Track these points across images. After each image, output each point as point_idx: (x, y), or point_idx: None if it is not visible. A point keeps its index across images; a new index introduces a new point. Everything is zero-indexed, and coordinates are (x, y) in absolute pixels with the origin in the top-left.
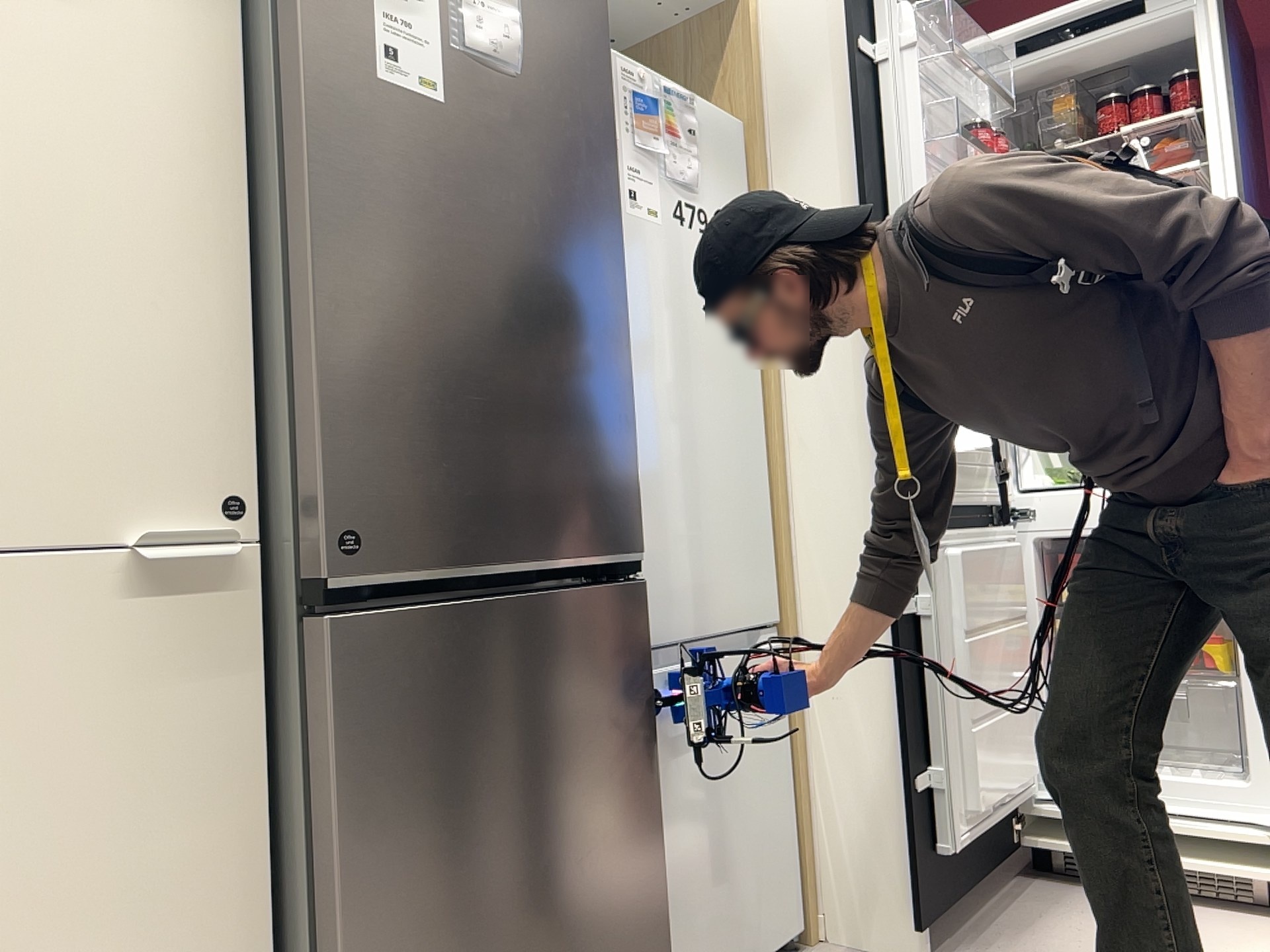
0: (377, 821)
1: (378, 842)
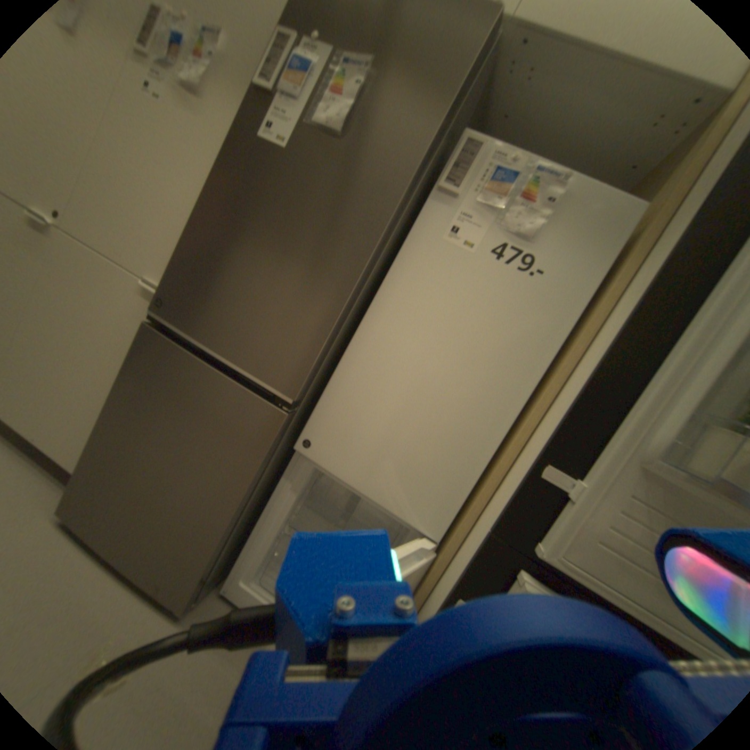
0: (125, 394)
1: (122, 400)
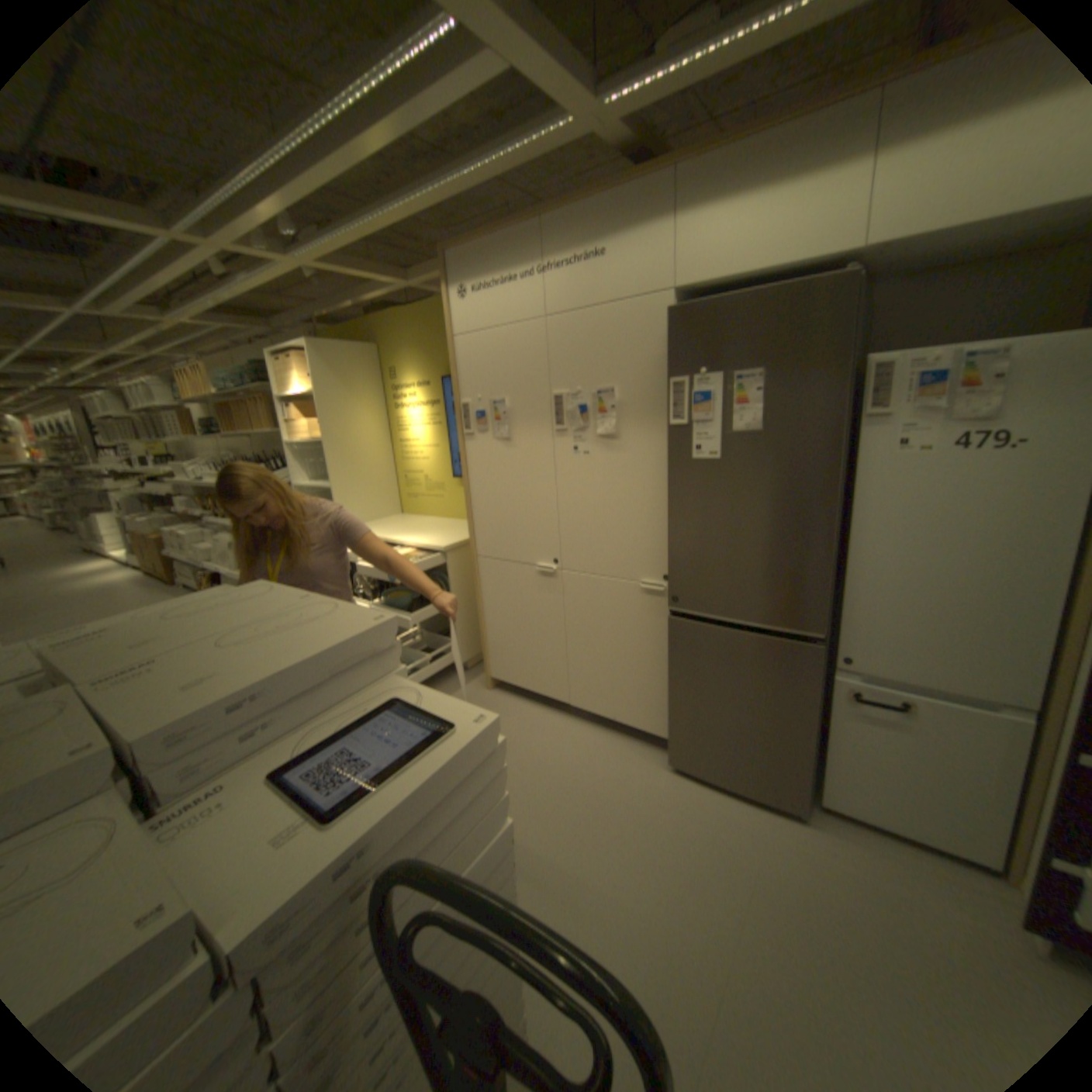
0: (681, 670)
1: (680, 675)
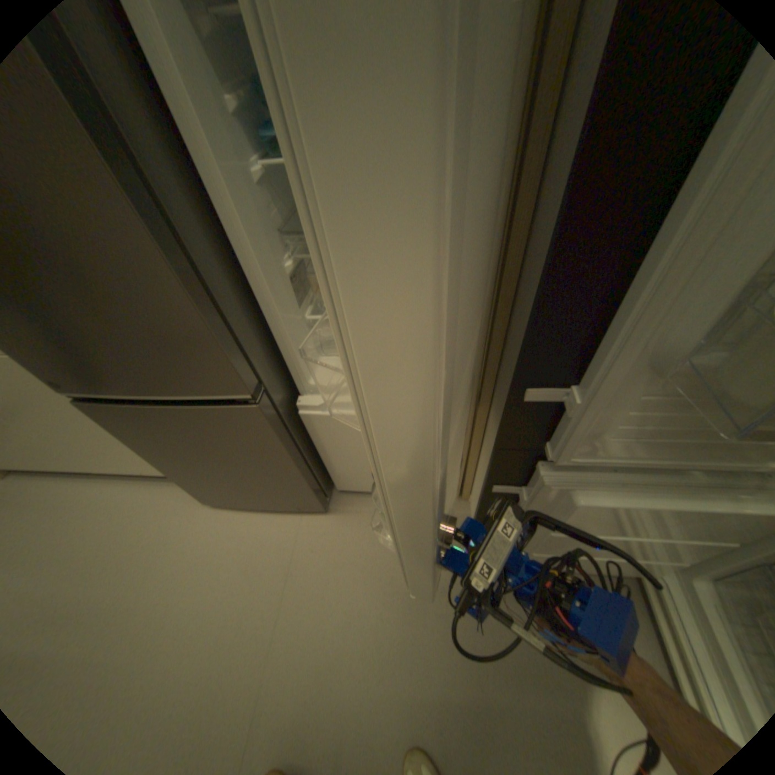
0: (138, 446)
1: (142, 450)
